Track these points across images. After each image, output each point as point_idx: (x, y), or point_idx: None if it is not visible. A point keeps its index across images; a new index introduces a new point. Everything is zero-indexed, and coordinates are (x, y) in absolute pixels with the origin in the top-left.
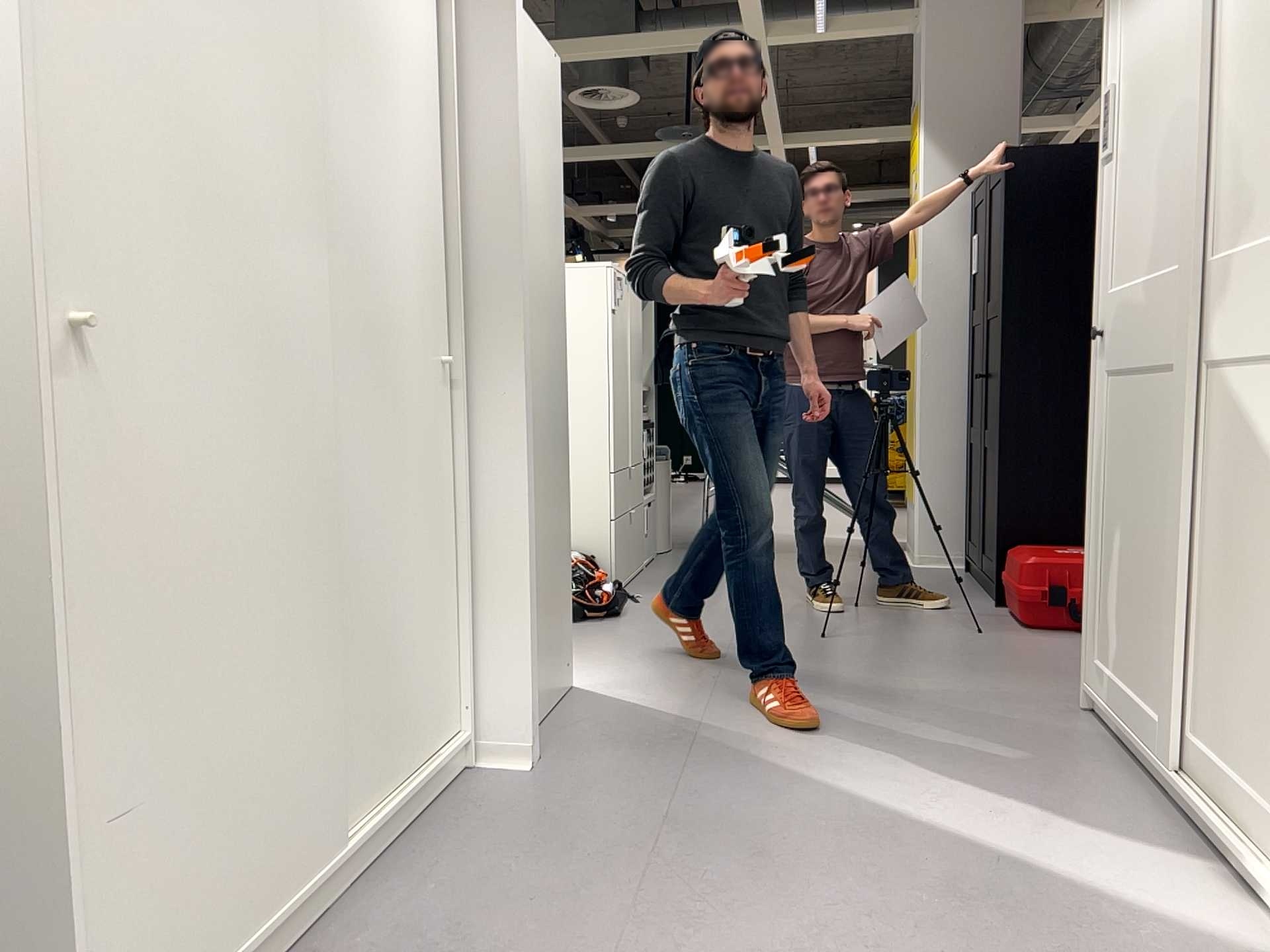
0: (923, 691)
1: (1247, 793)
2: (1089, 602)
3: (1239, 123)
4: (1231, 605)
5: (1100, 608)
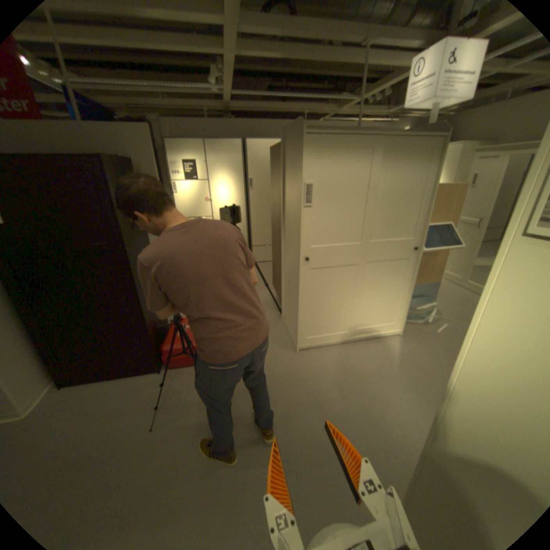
0: (300, 386)
1: (381, 326)
2: (305, 327)
3: (385, 214)
4: (375, 302)
5: (311, 325)
